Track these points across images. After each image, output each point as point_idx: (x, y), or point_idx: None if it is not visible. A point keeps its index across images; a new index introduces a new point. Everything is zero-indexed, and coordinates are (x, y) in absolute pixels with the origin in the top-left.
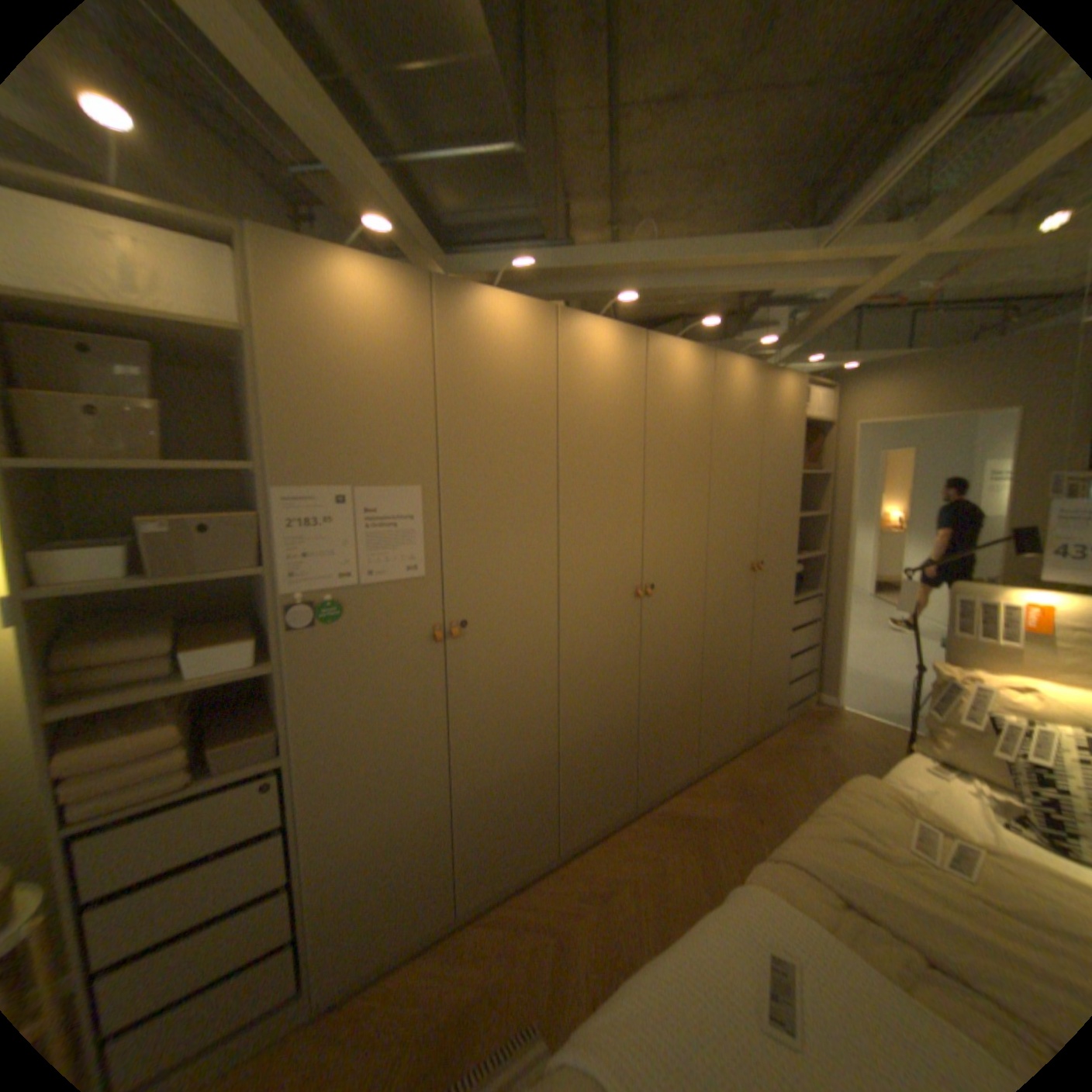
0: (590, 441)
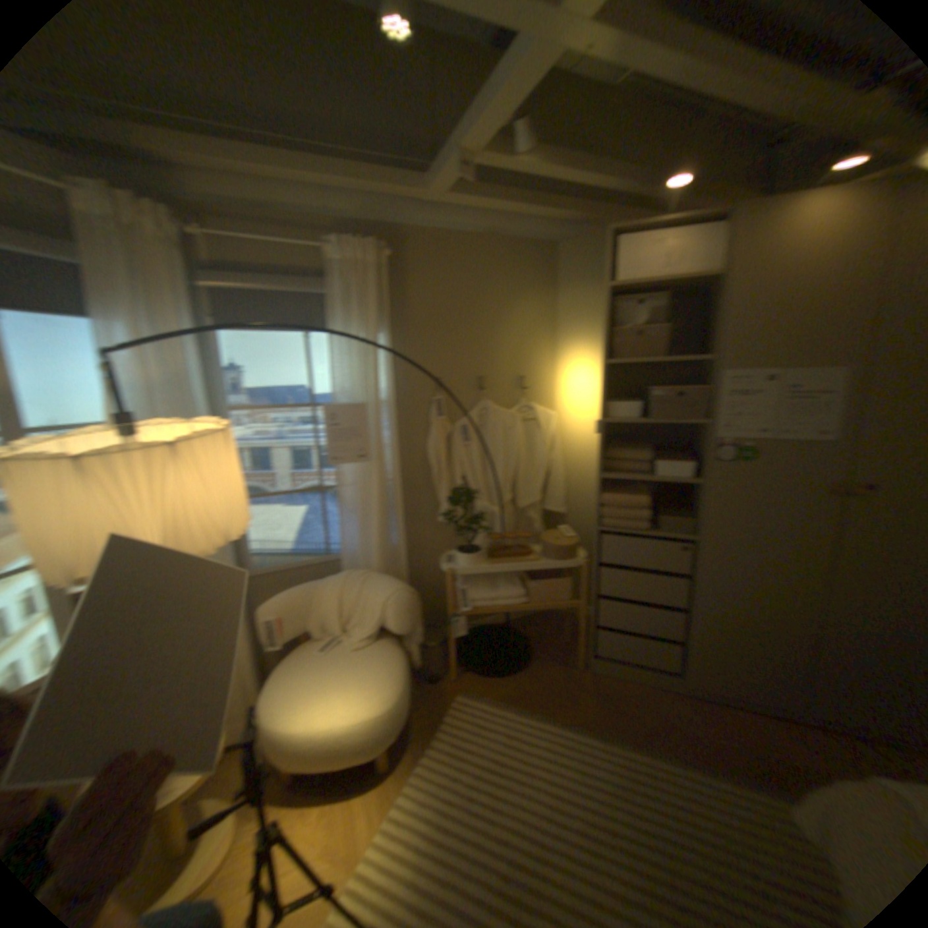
0: None
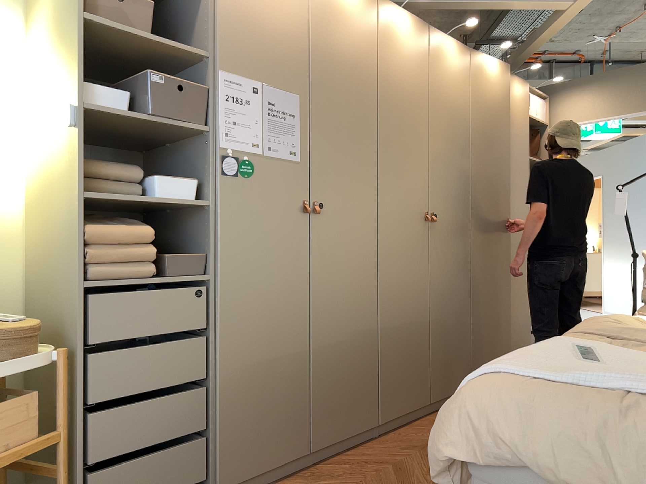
0: (397, 92)
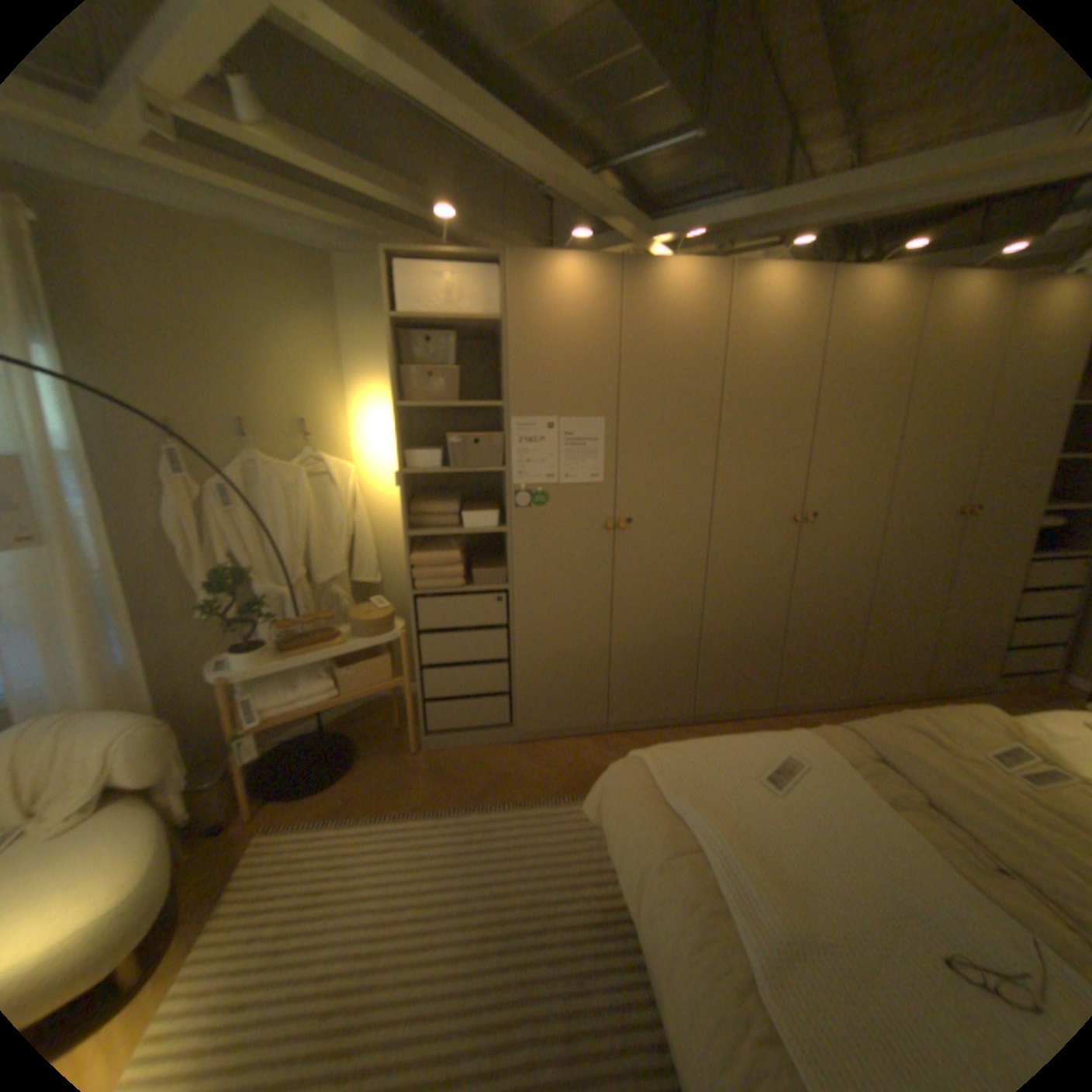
0: (757, 378)
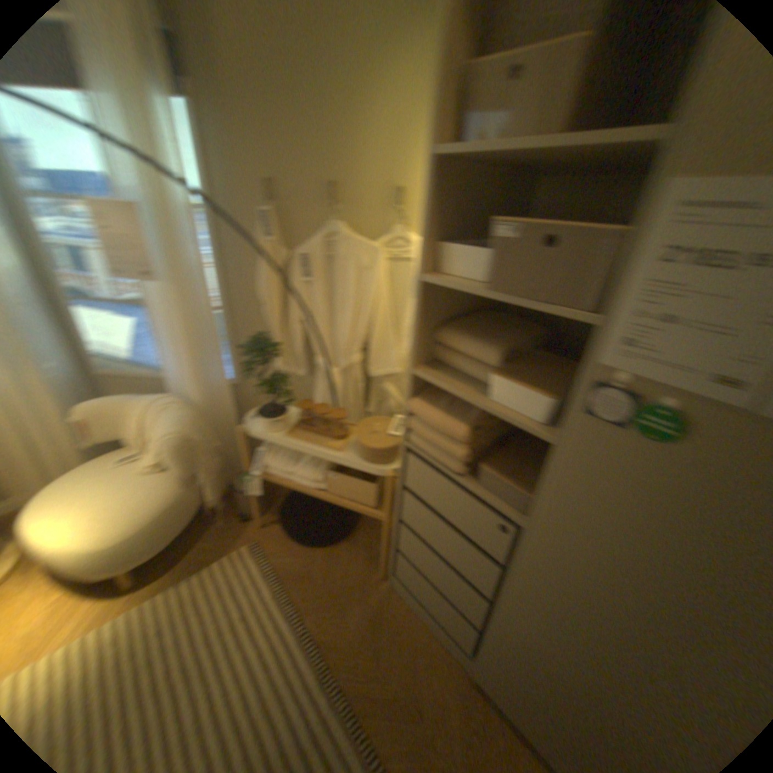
0: None
